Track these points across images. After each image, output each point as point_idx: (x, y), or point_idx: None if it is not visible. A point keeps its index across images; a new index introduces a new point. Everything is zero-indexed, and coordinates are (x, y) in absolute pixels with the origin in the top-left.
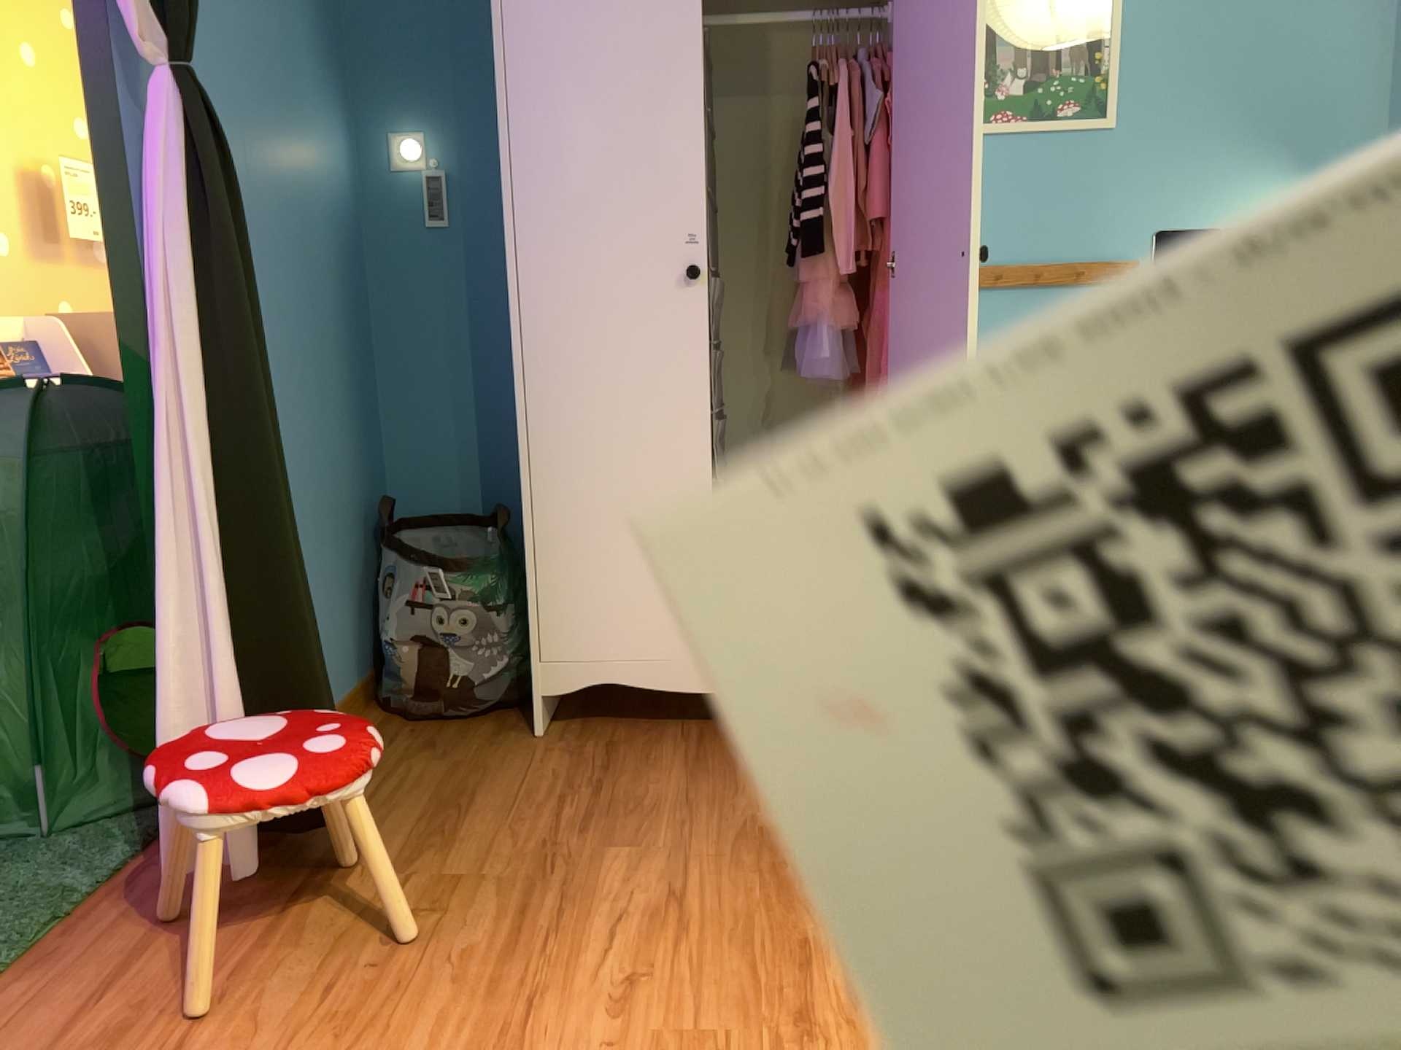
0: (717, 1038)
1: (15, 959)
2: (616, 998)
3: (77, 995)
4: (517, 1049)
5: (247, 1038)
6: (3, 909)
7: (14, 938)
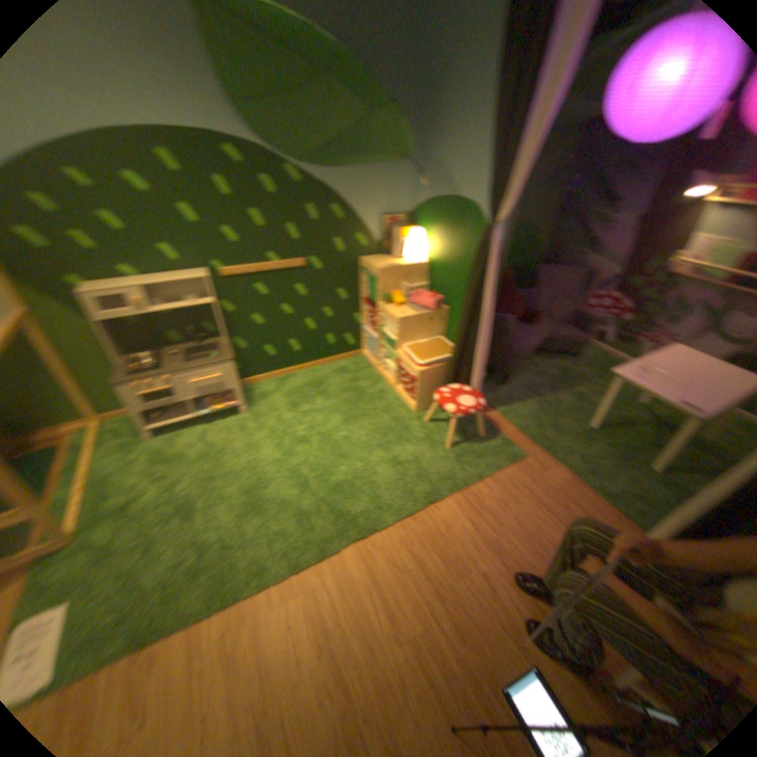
0: (453, 583)
1: (618, 515)
2: (488, 584)
3: (589, 515)
4: (490, 553)
5: (541, 524)
6: (651, 523)
7: (629, 517)
